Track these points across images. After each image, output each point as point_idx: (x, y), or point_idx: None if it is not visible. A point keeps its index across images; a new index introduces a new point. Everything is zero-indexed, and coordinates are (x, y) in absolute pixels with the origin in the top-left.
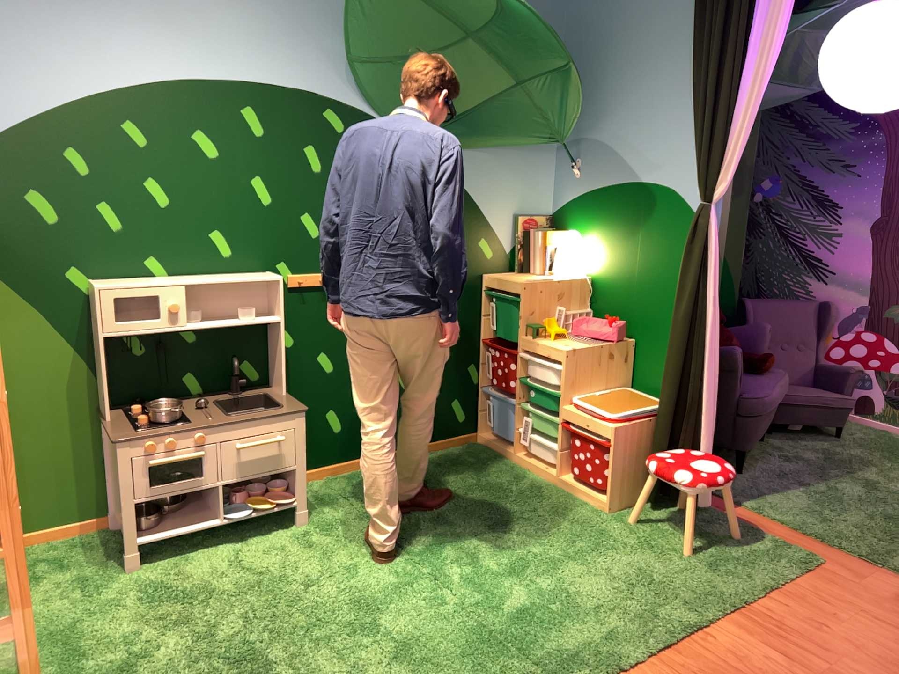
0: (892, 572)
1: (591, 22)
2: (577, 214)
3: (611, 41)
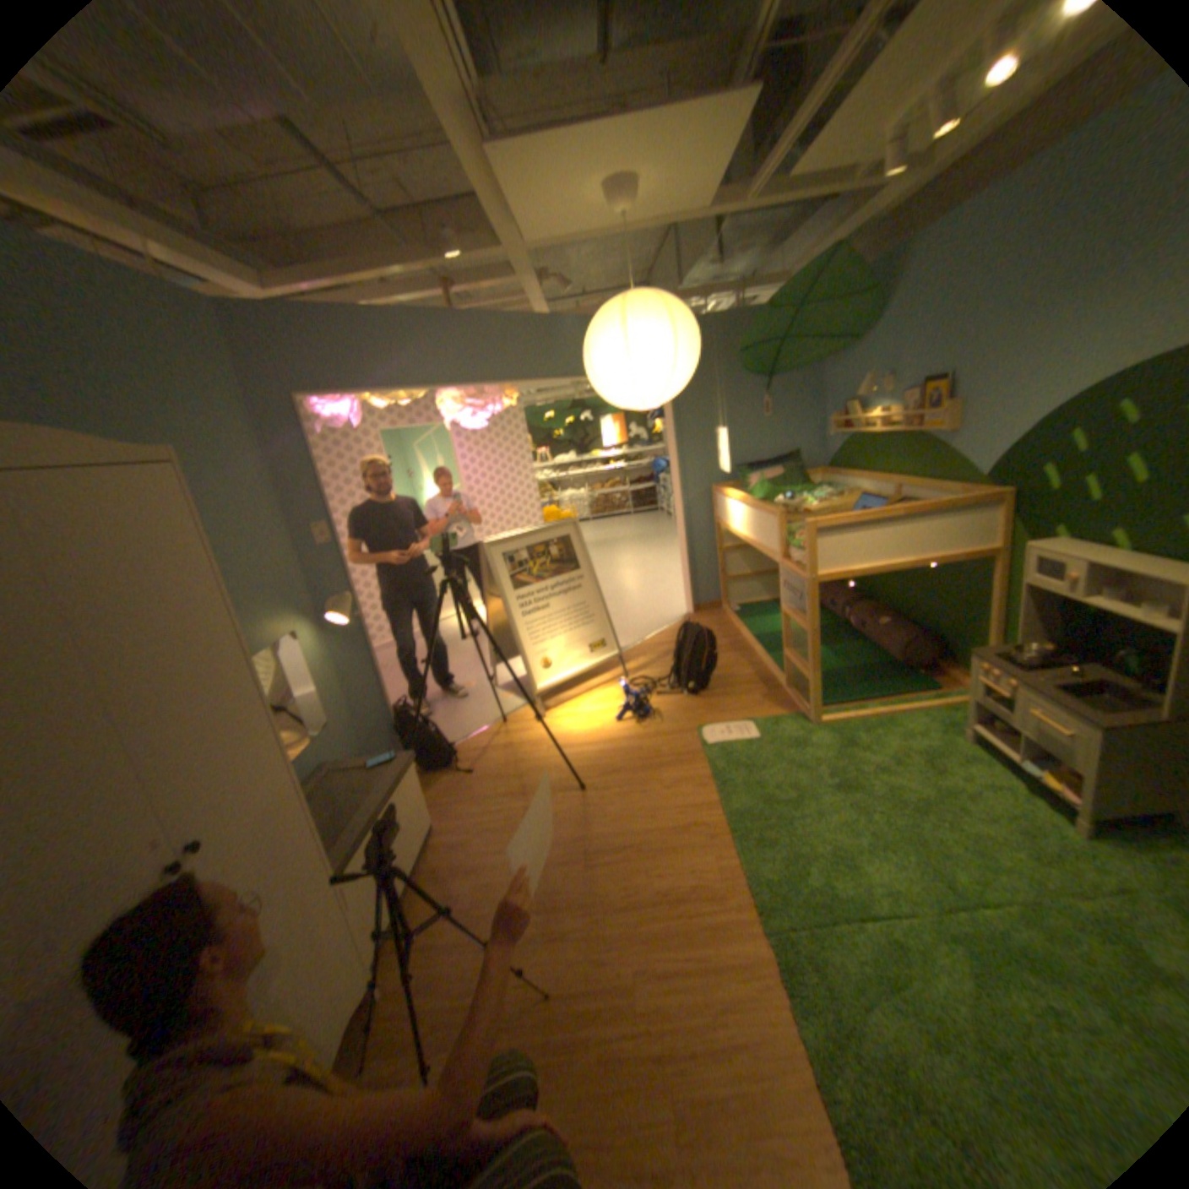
0: None
1: None
2: None
3: None
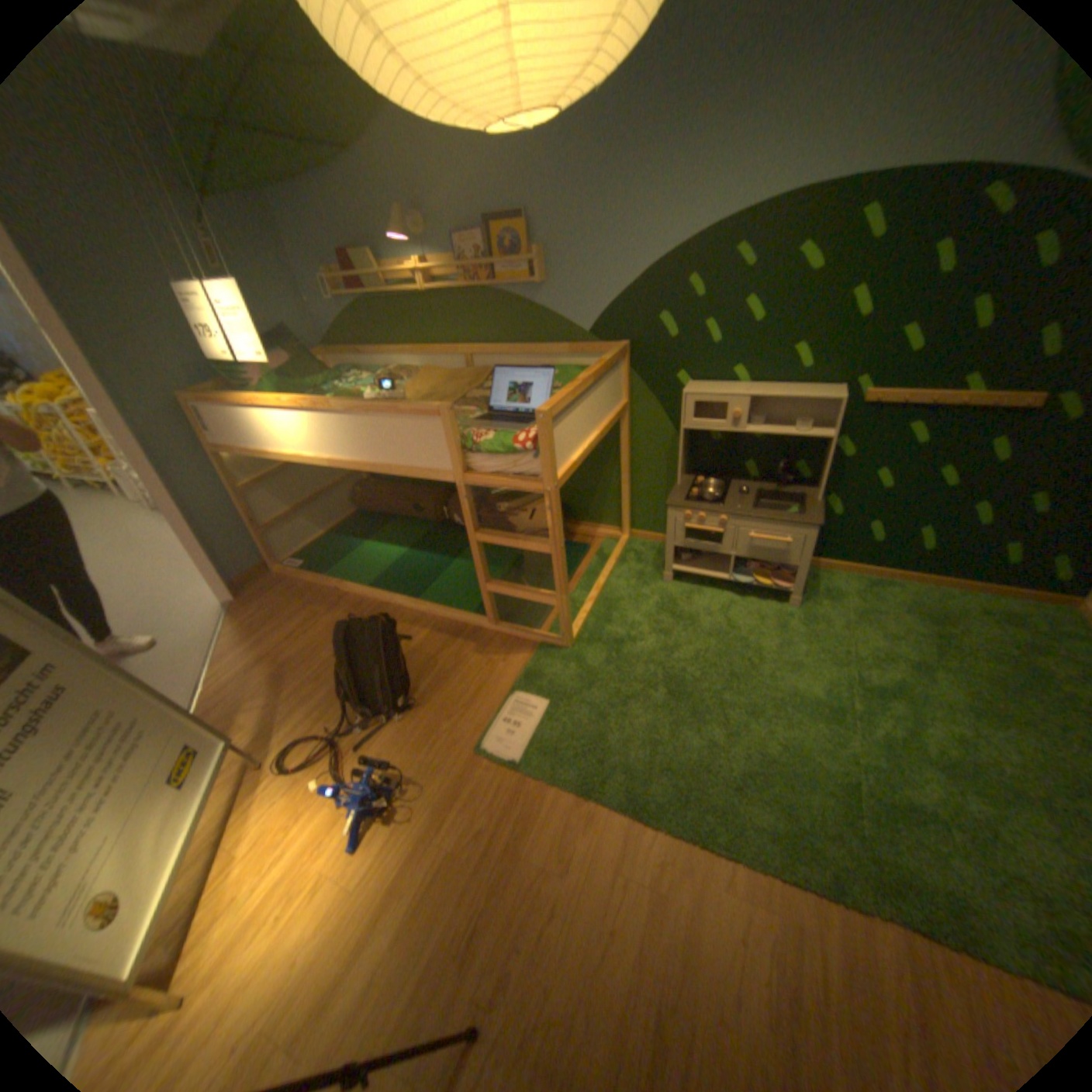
0: None
1: None
2: None
3: None
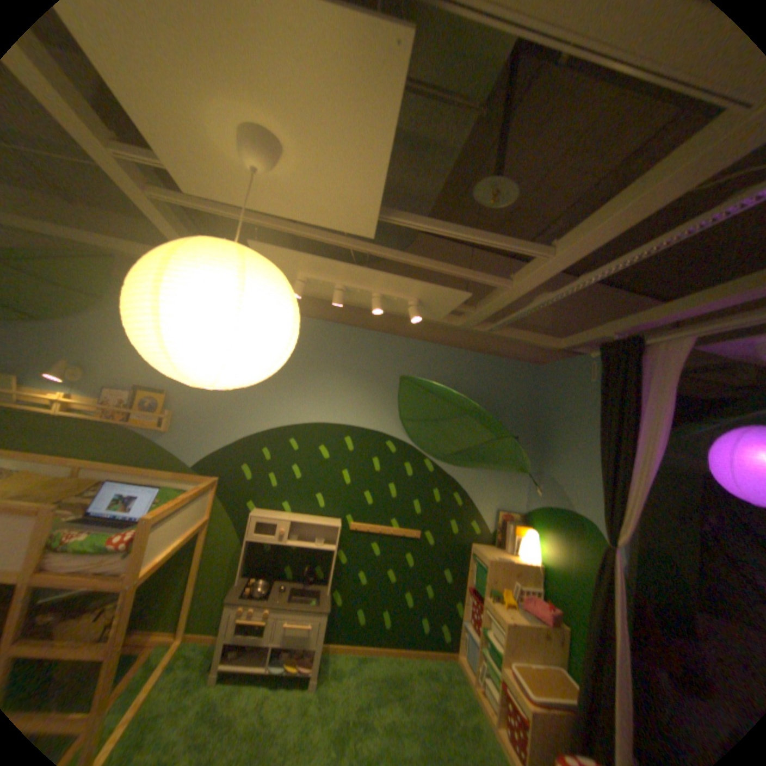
0: None
1: (550, 408)
2: (539, 520)
3: (560, 421)
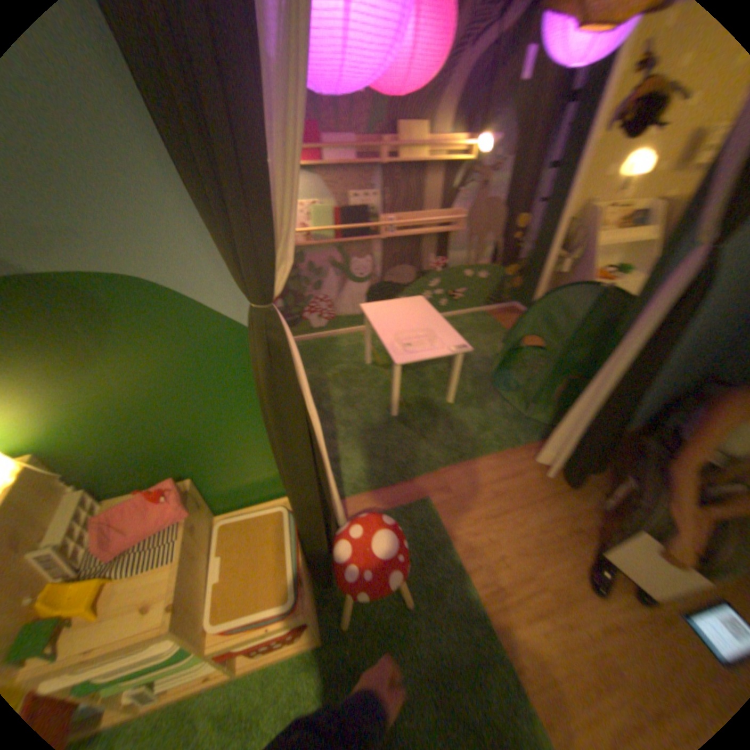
0: (444, 468)
1: None
2: None
3: None
